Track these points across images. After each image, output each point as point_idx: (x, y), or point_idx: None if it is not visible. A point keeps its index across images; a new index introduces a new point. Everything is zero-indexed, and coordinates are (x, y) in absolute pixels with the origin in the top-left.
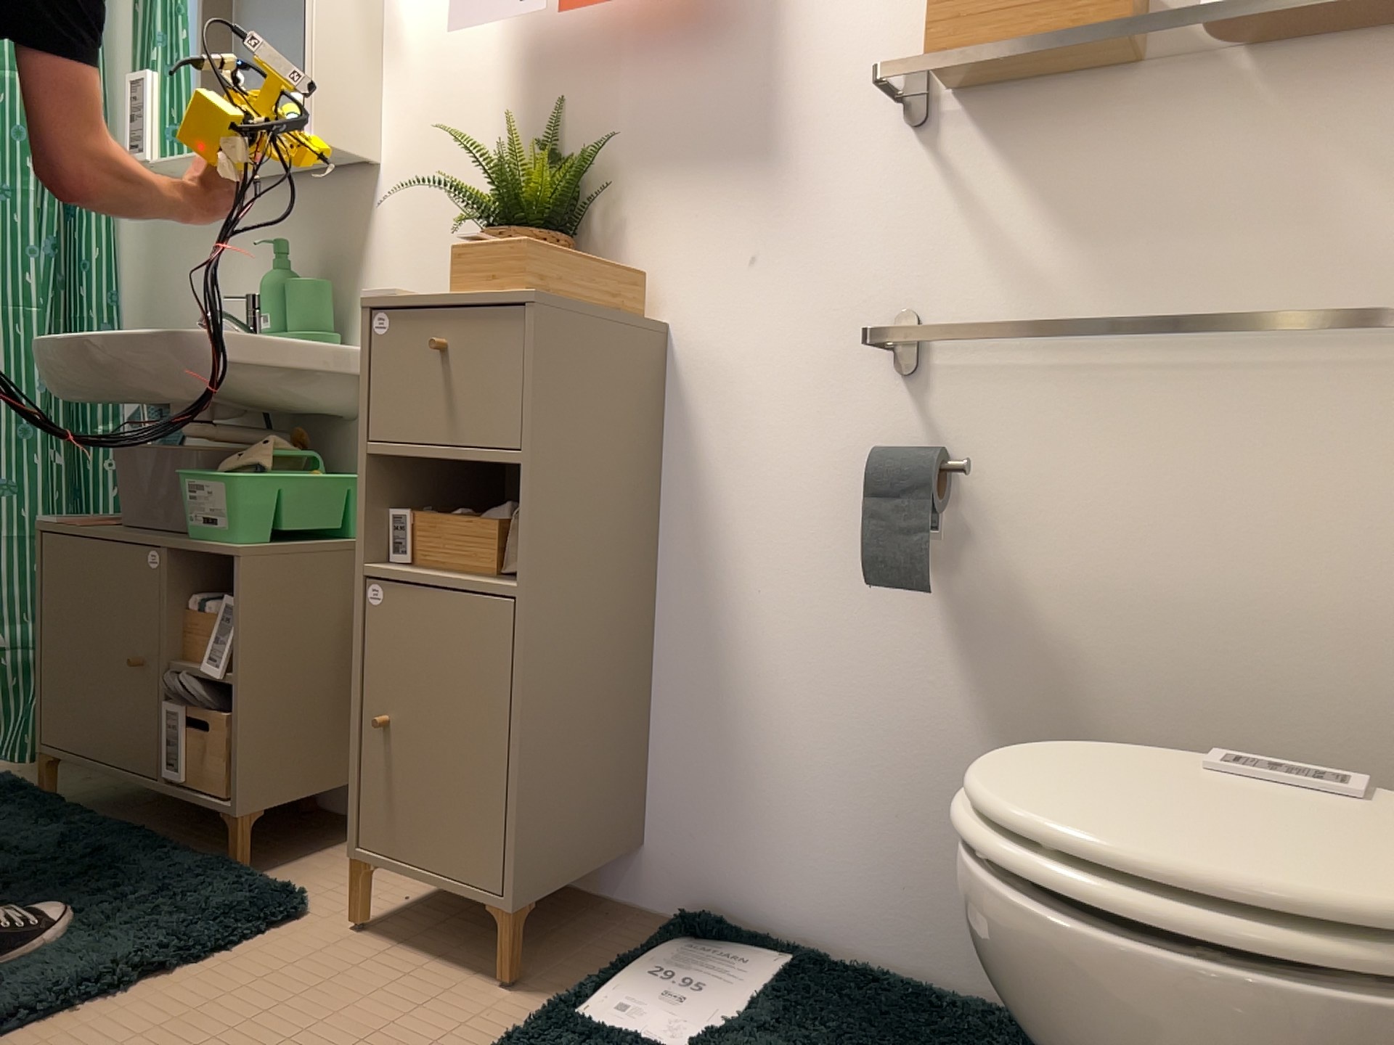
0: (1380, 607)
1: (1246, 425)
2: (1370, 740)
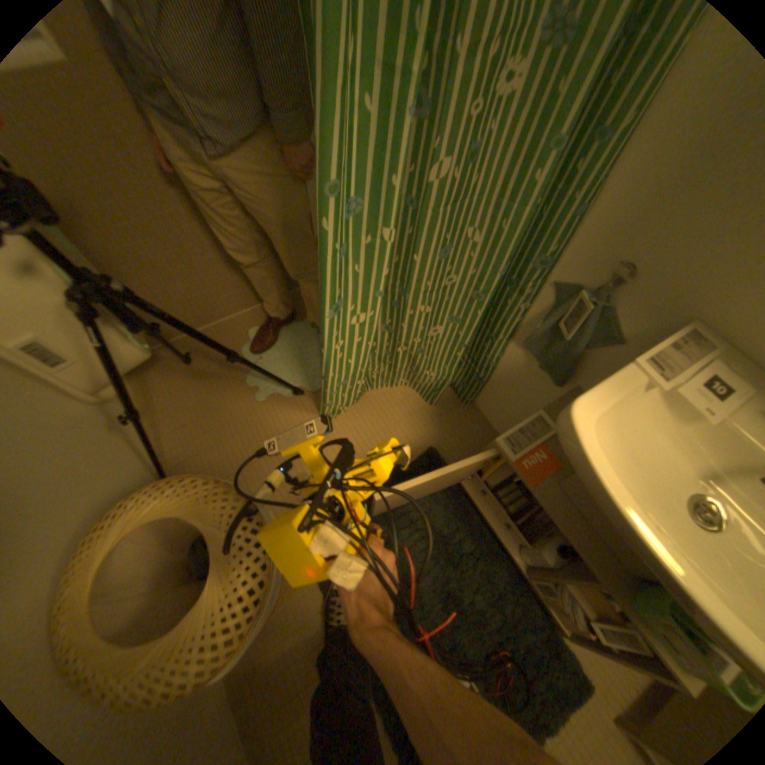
0: None
1: None
2: None
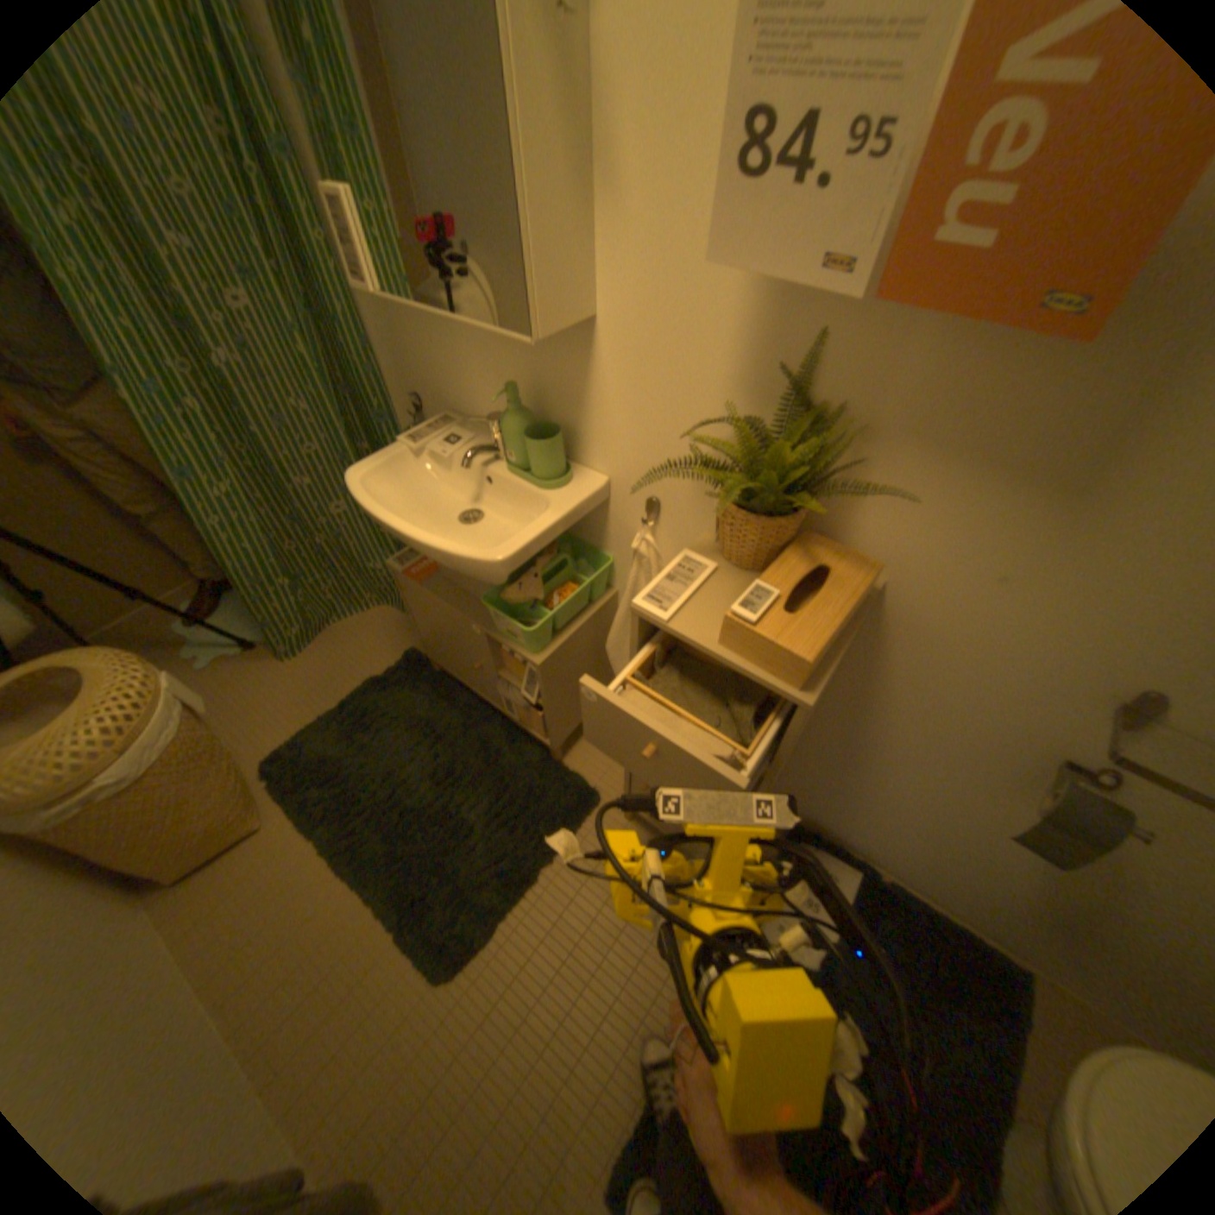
0: None
1: None
2: None
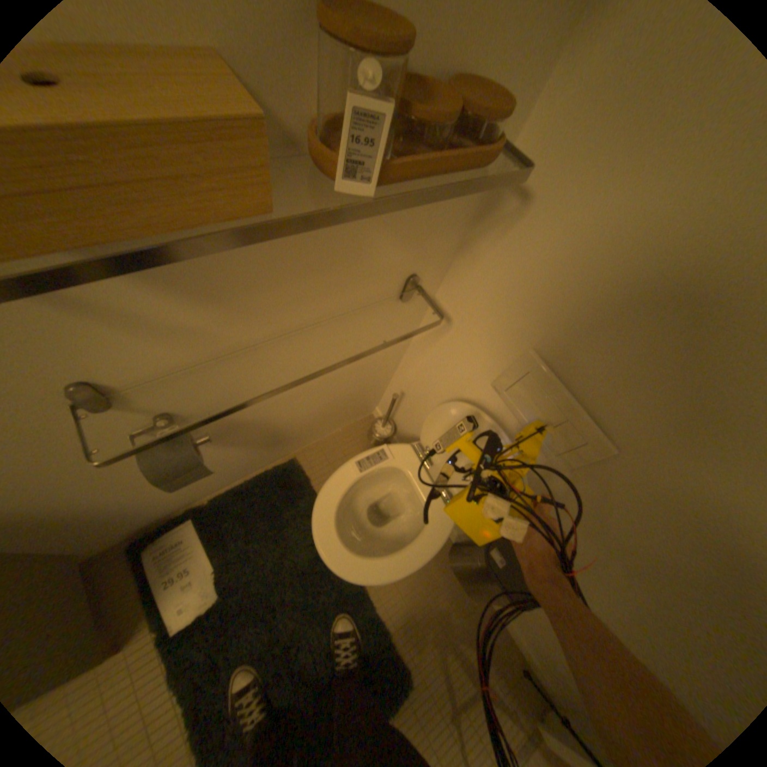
0: (366, 362)
1: (329, 340)
2: (358, 384)
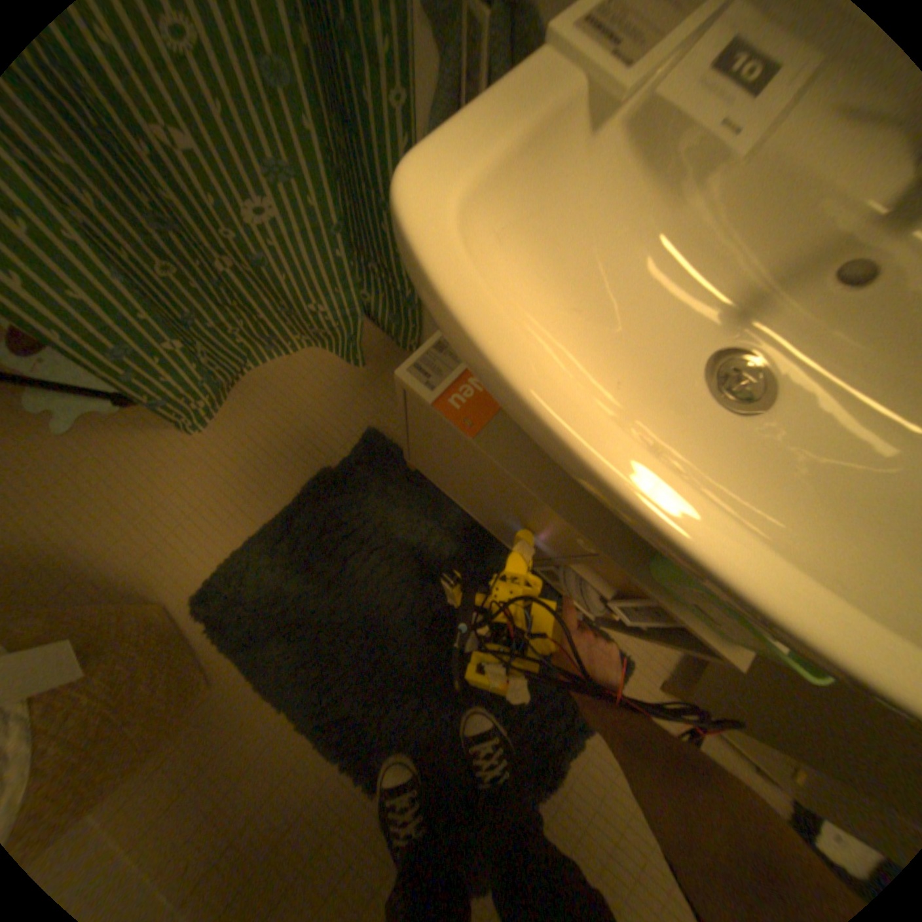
0: None
1: None
2: None
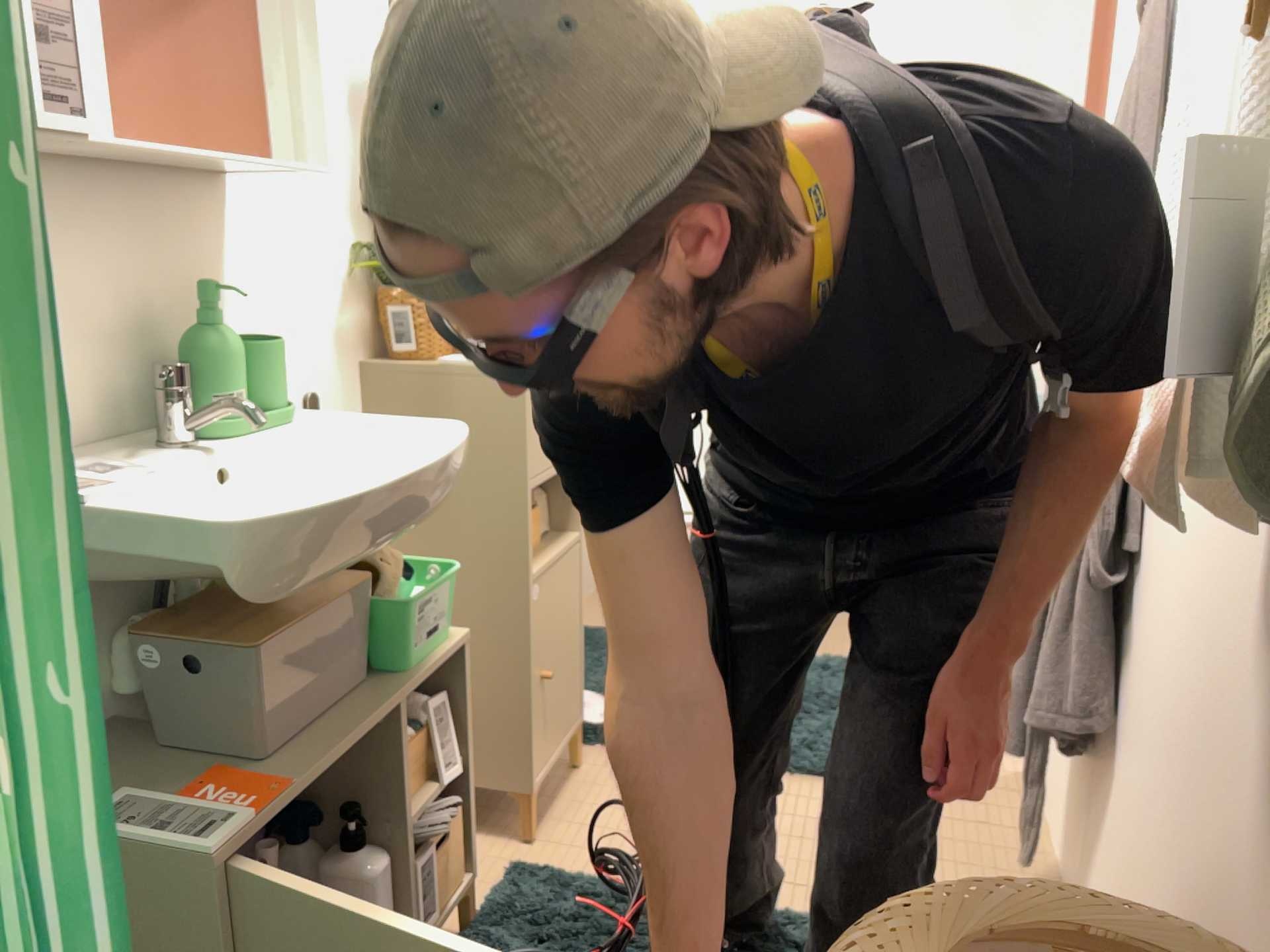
0: None
1: None
2: None
